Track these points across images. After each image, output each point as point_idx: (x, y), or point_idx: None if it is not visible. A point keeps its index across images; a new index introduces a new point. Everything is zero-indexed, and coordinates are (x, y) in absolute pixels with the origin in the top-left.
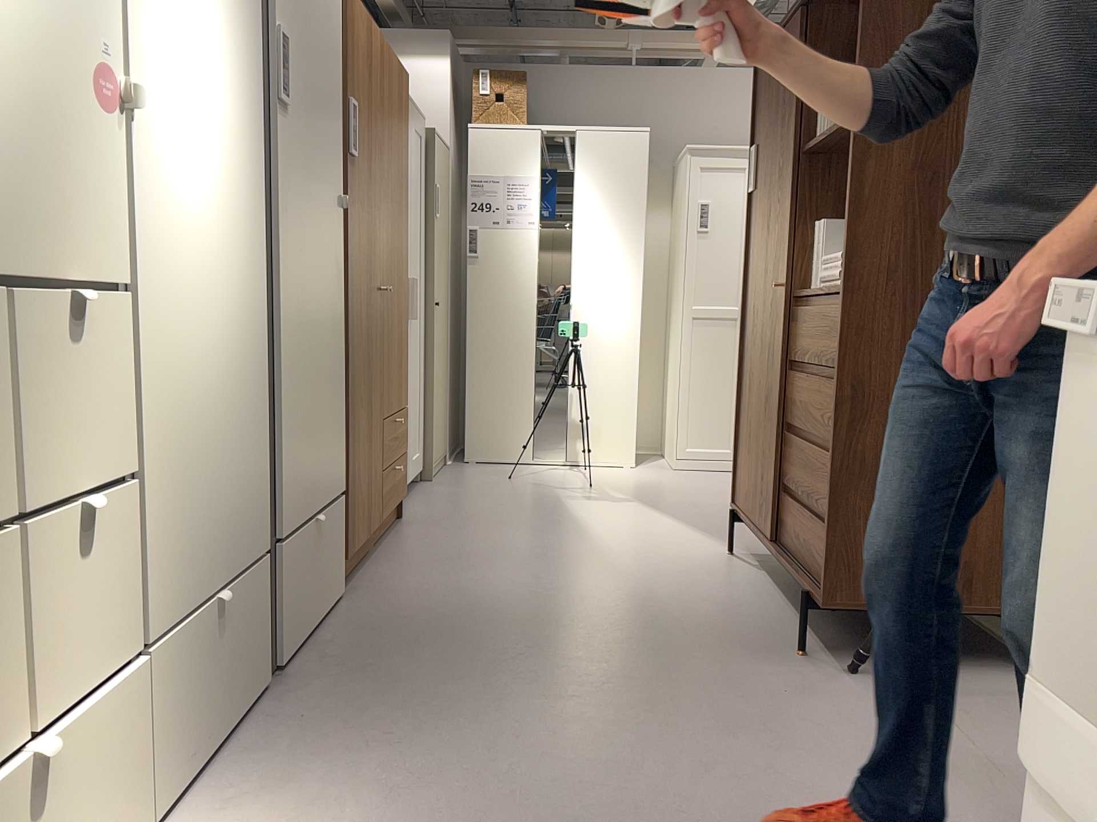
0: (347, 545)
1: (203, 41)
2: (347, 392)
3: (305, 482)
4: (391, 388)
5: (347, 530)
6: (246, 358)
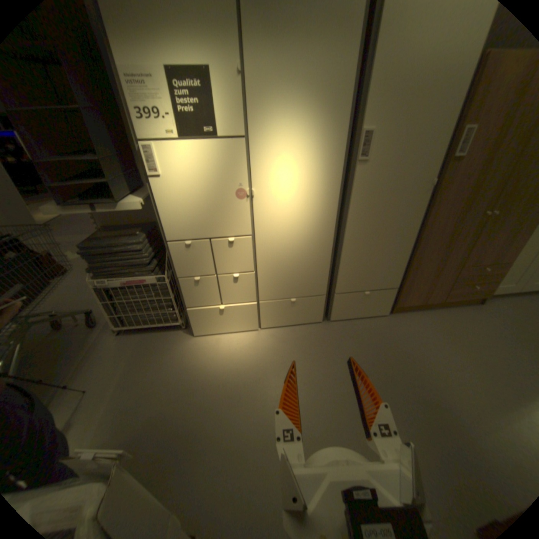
0: (398, 303)
1: (299, 161)
2: (416, 256)
3: (359, 281)
4: (487, 256)
5: (400, 299)
6: (319, 248)
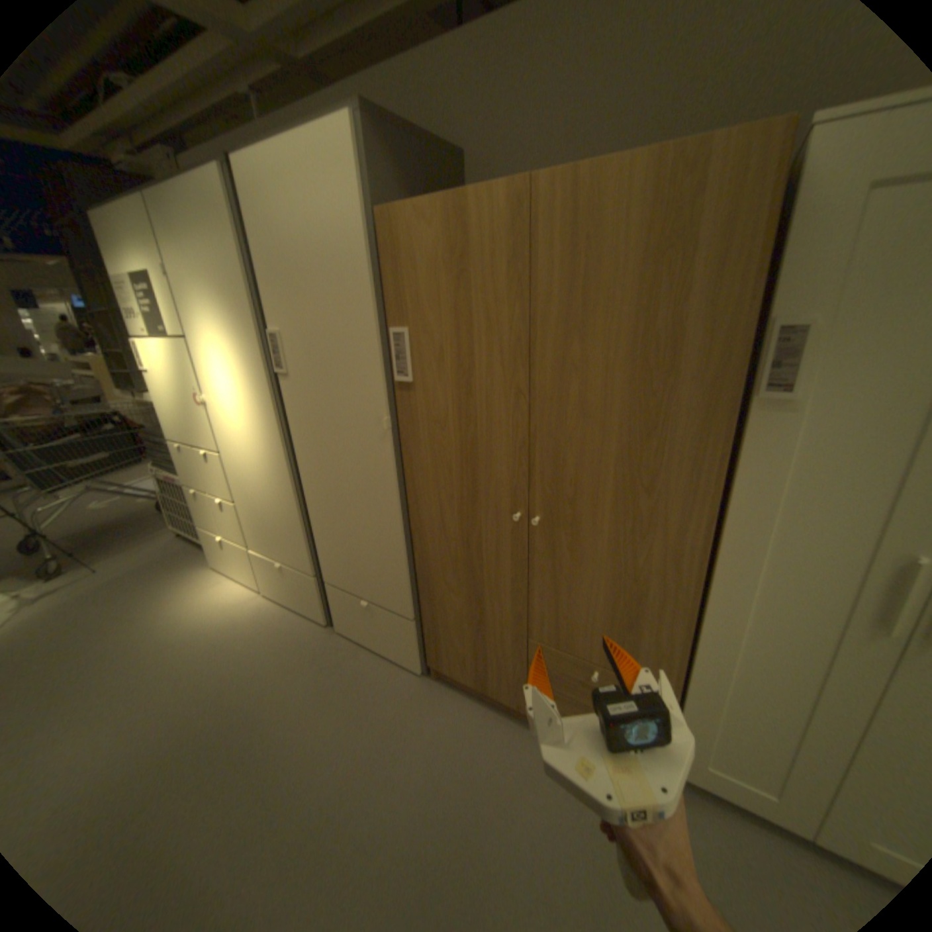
0: (428, 657)
1: (228, 368)
2: (417, 564)
3: (348, 575)
4: (578, 632)
5: (427, 649)
6: (282, 493)
